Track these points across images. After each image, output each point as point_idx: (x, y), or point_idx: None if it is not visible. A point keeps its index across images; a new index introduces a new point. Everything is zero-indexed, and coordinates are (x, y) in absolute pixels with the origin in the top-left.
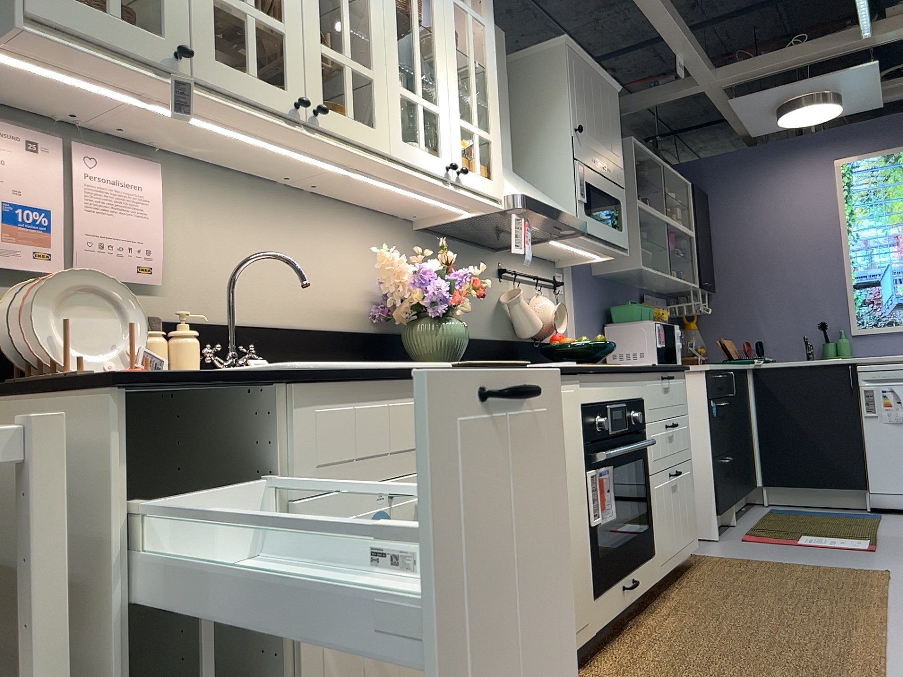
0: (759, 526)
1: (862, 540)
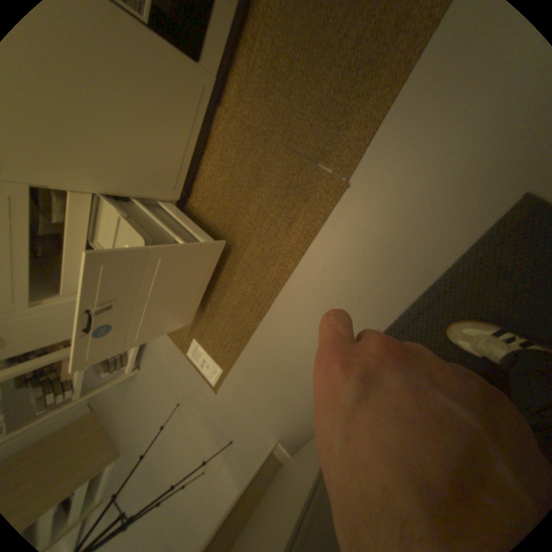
0: None
1: None
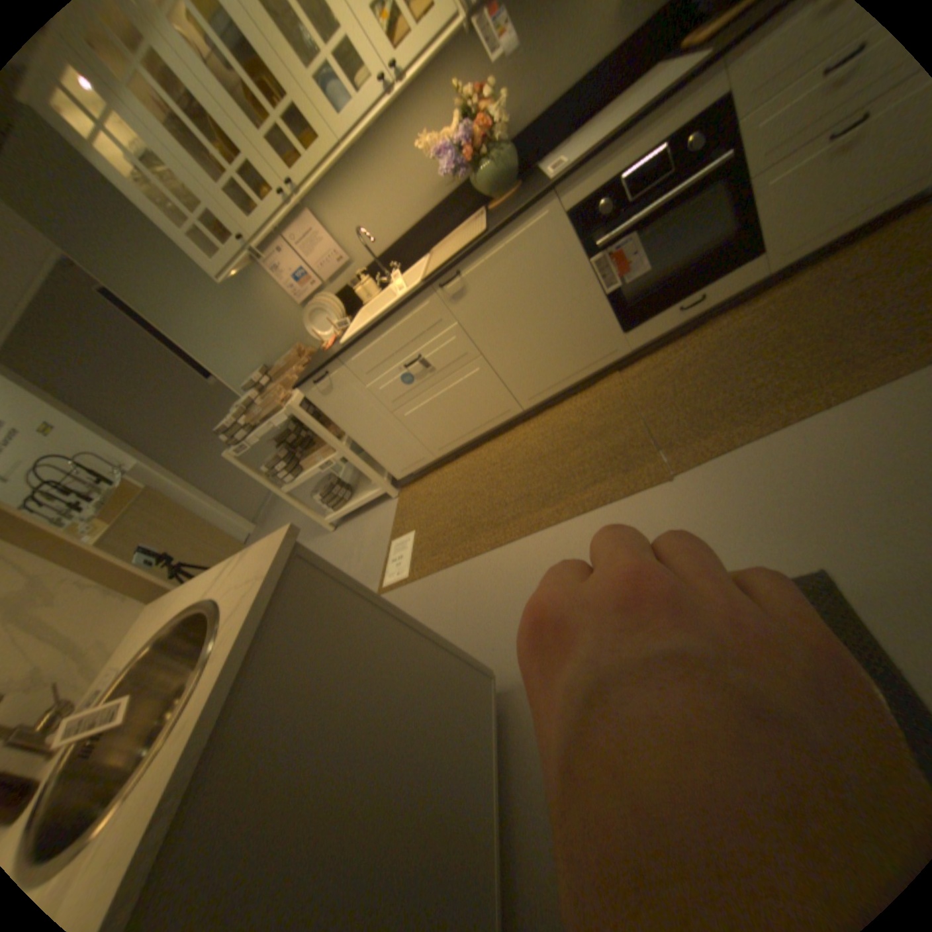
0: None
1: None
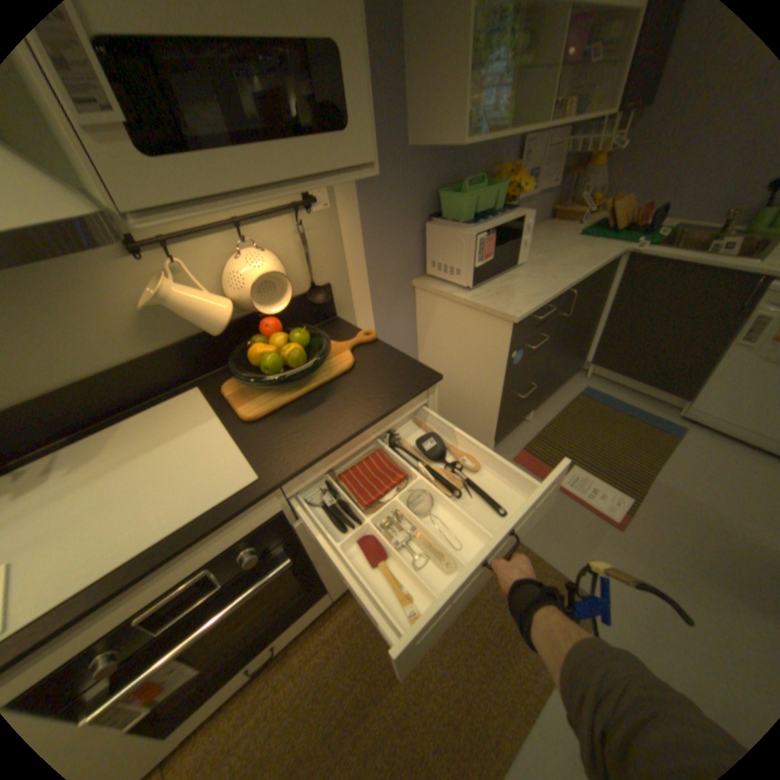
0: (547, 432)
1: (625, 500)
